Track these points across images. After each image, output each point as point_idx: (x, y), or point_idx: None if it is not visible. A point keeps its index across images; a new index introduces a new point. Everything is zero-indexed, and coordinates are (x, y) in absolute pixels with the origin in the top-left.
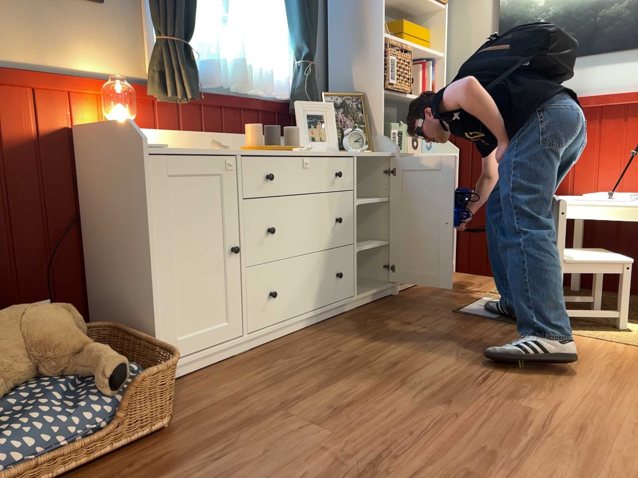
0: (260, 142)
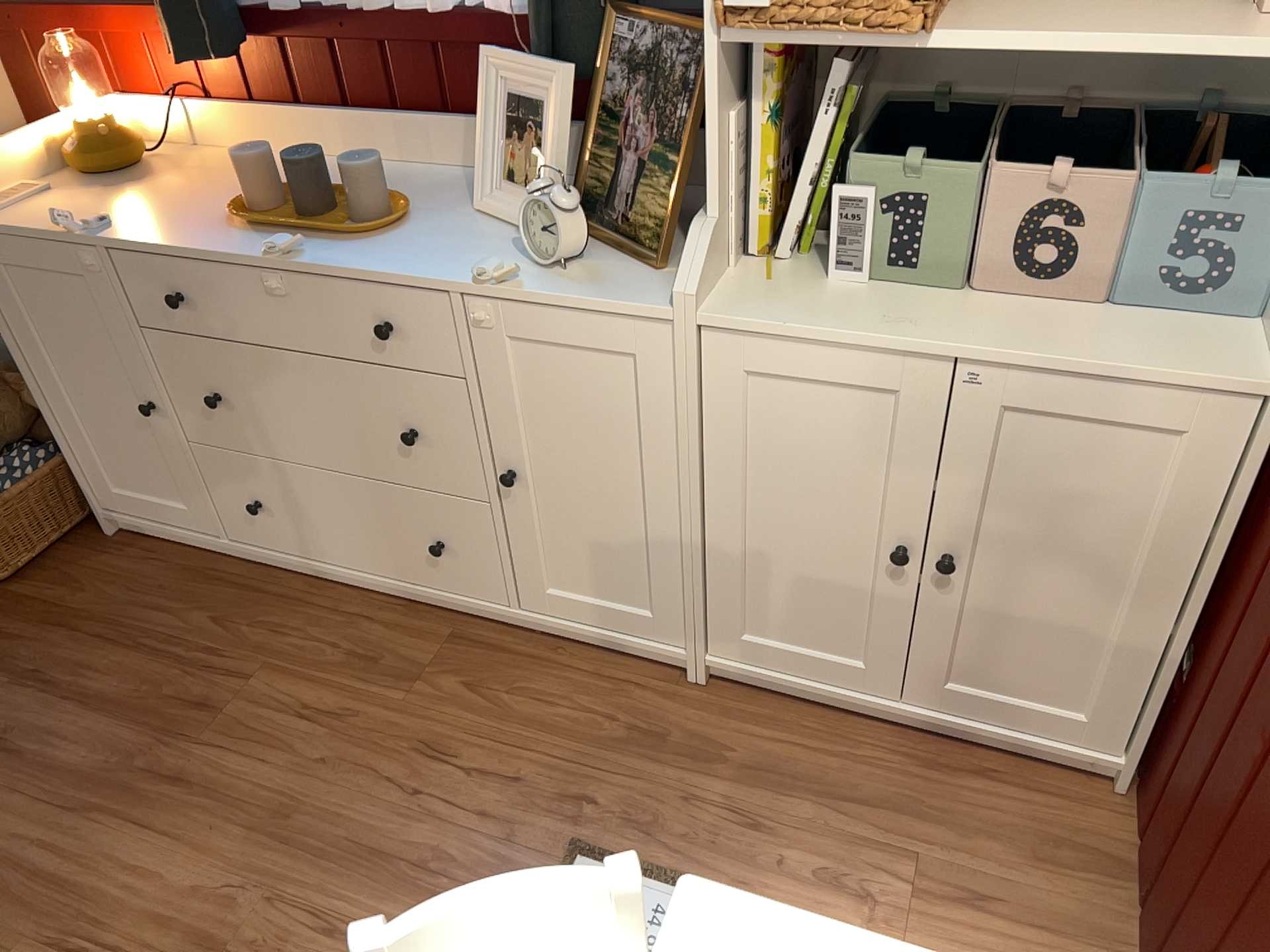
0: (270, 205)
